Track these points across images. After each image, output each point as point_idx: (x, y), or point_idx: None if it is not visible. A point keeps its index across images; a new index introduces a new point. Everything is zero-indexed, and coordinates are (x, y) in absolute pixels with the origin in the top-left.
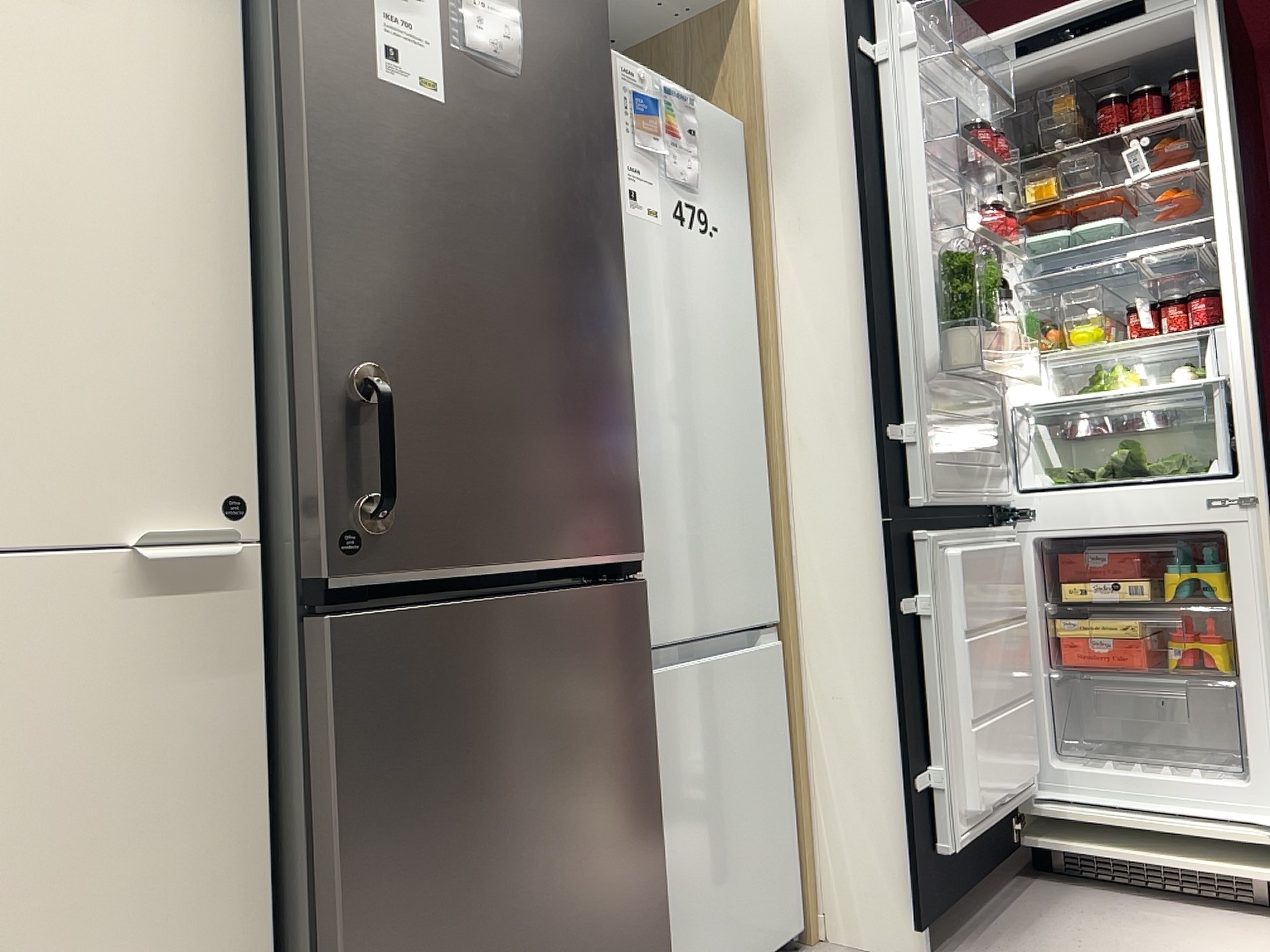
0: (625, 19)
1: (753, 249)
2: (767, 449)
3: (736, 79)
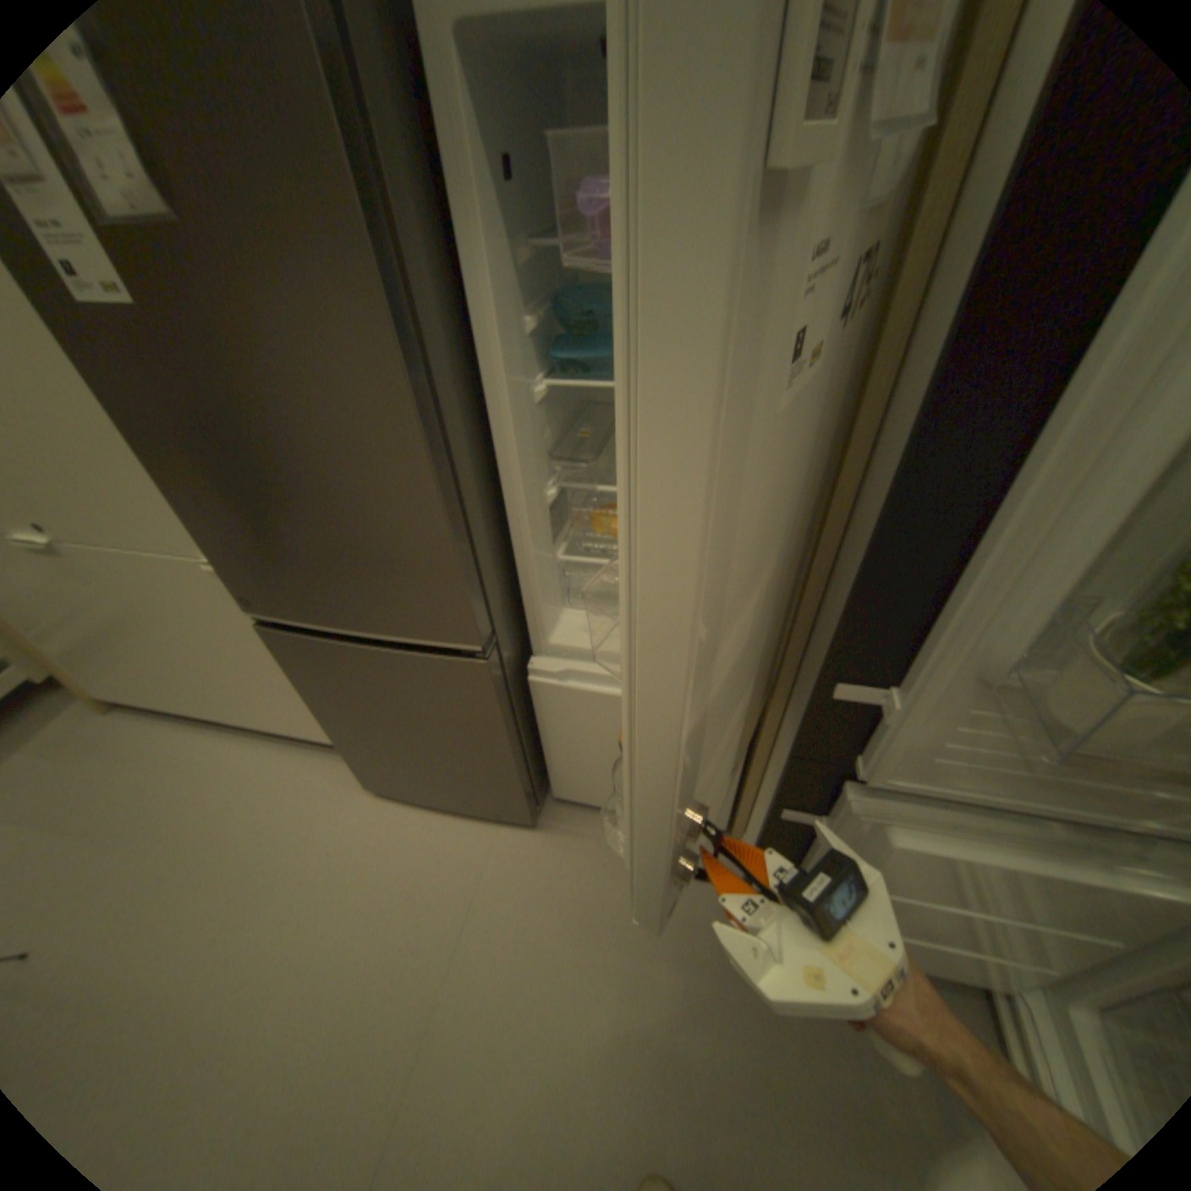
0: None
1: (900, 245)
2: (809, 557)
3: None
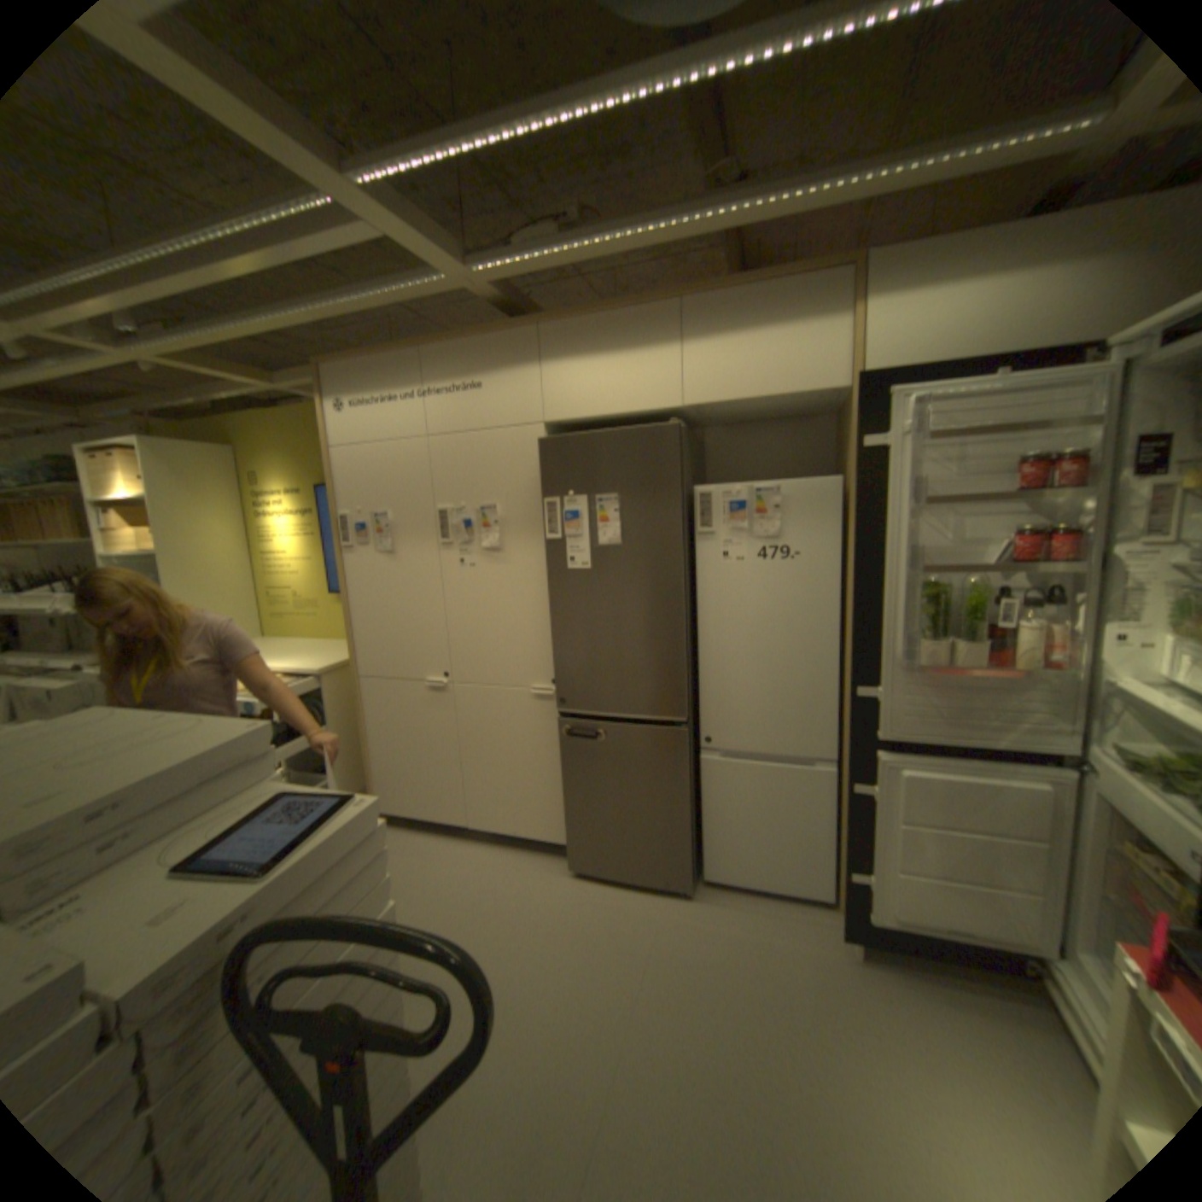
0: (815, 403)
1: (848, 552)
2: (845, 668)
3: (851, 442)
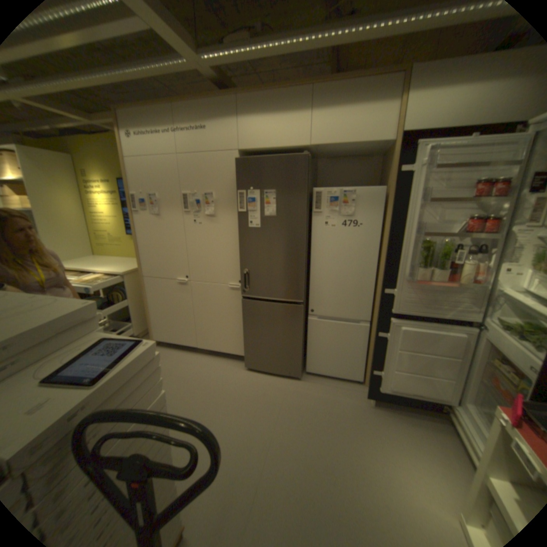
0: (374, 148)
1: (385, 224)
2: (377, 279)
3: (392, 169)
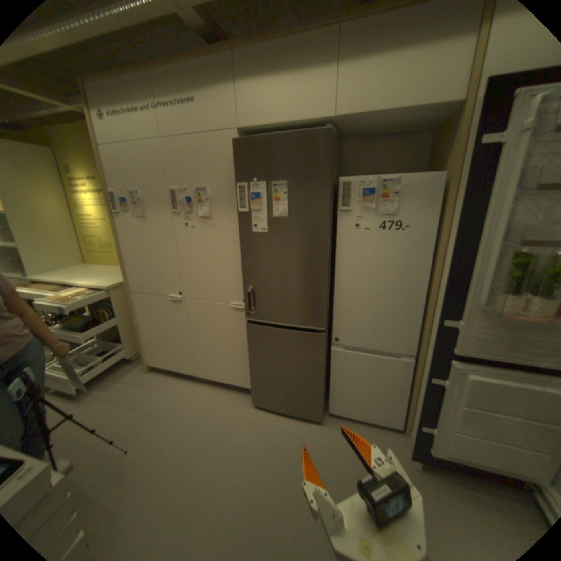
0: (427, 118)
1: (442, 226)
2: (428, 301)
3: (456, 145)
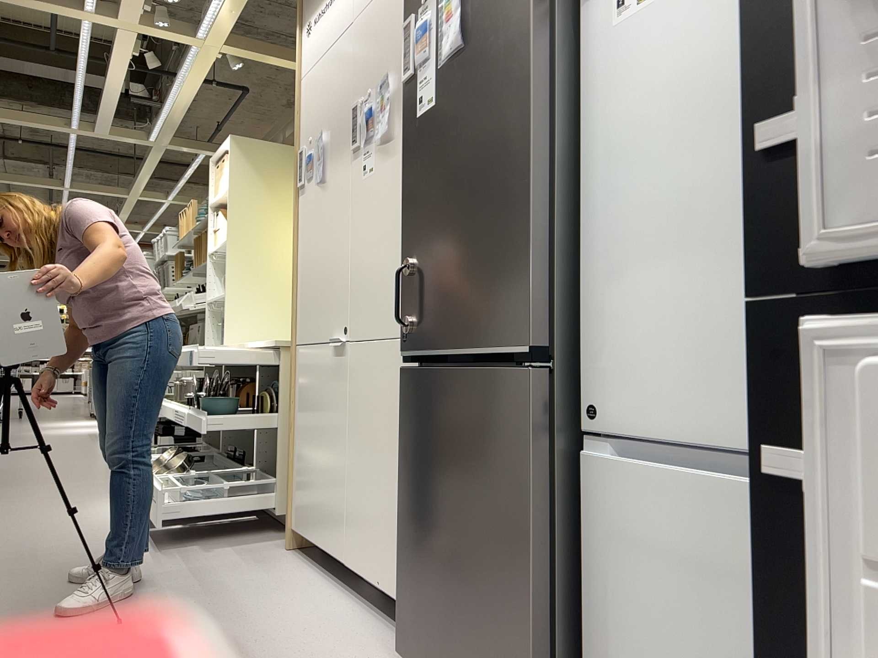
0: None
1: None
2: None
3: None
